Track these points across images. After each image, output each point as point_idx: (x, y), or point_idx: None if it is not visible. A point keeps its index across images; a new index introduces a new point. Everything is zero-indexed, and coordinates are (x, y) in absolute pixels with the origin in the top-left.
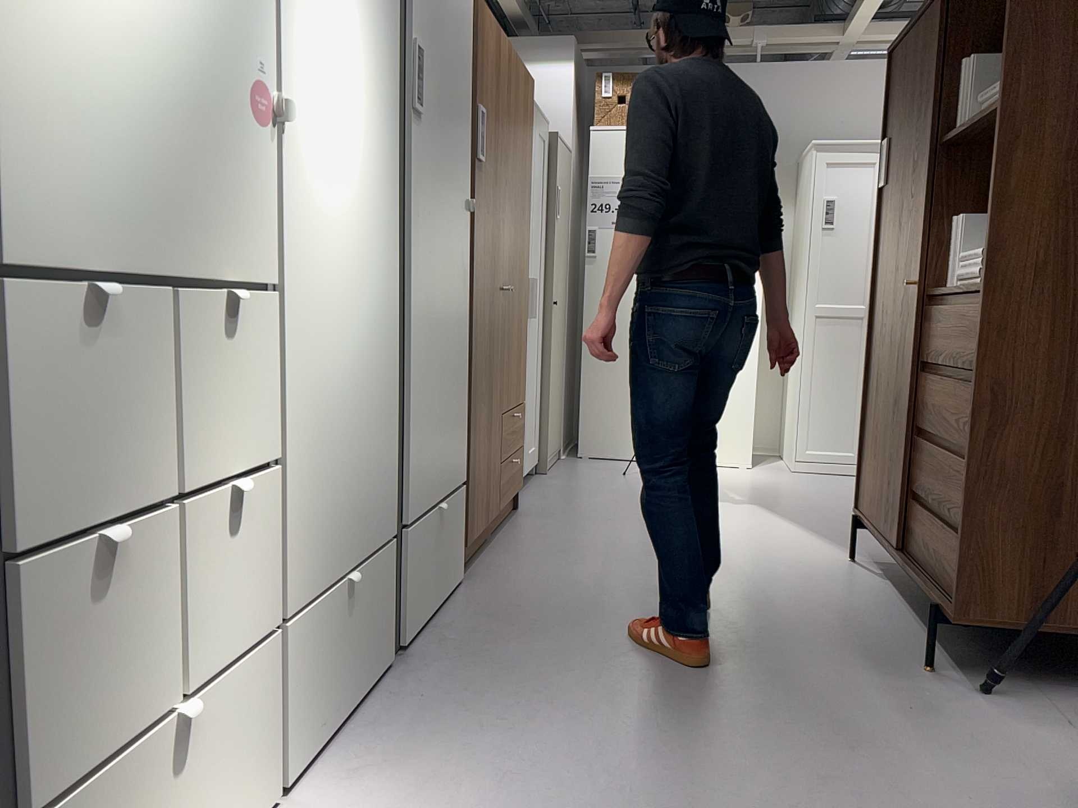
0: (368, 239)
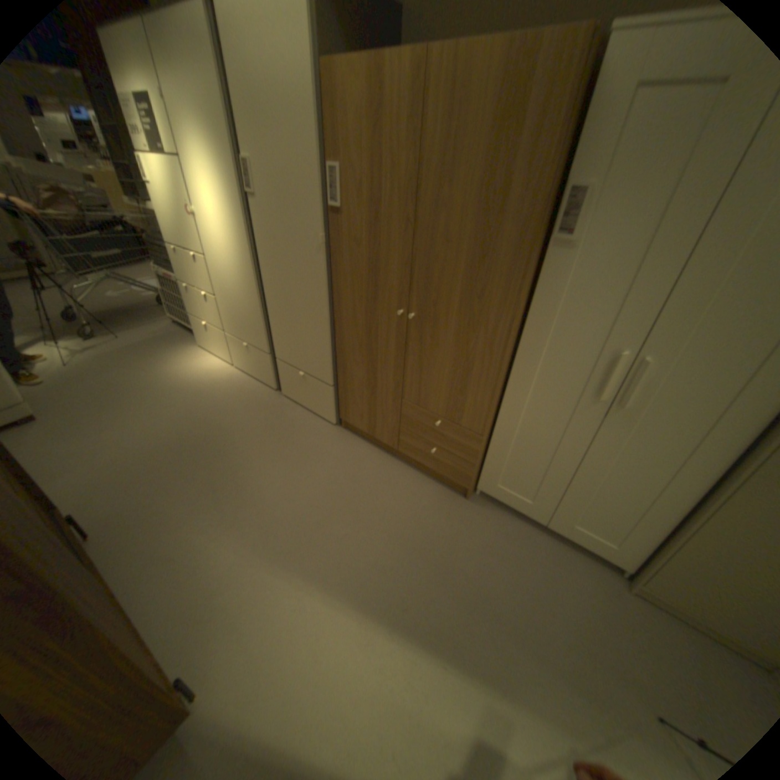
0: (237, 251)
